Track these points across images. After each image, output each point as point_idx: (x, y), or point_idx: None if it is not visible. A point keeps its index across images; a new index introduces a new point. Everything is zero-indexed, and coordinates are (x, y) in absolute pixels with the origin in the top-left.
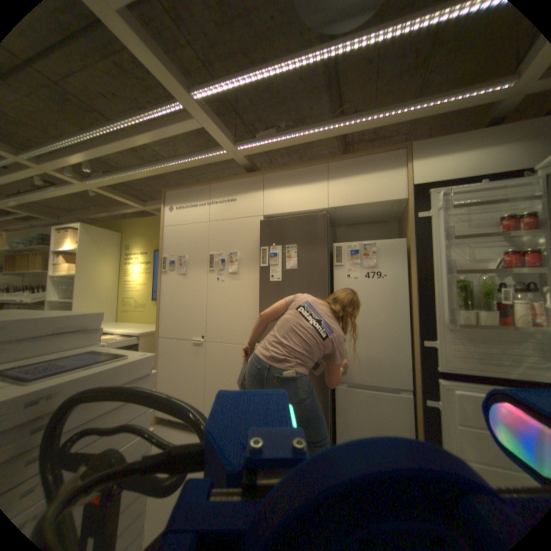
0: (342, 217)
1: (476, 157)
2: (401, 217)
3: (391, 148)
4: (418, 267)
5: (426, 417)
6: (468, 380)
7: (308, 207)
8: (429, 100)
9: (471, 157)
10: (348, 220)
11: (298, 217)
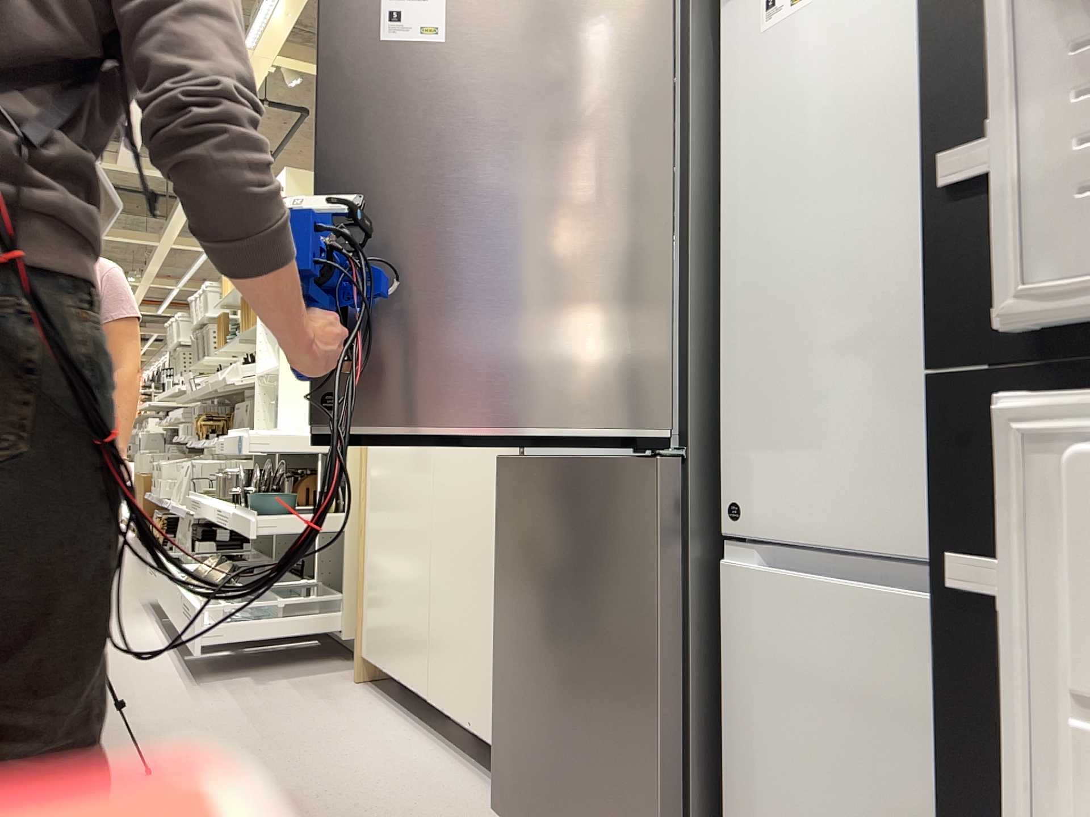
0: None
1: None
2: None
3: None
4: None
5: None
6: None
7: None
8: None
9: None
10: None
11: None
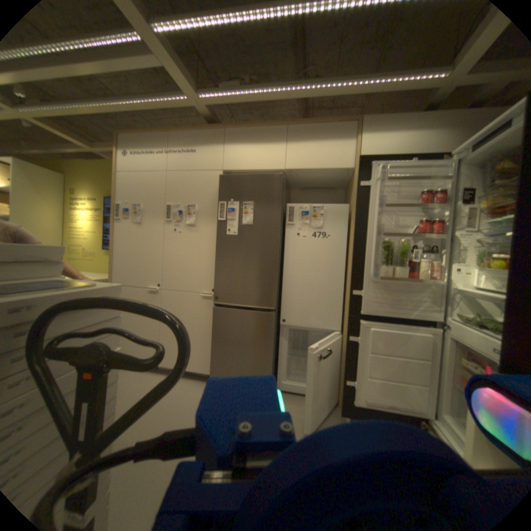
0: (297, 180)
1: (412, 137)
2: (348, 185)
3: (345, 119)
4: (355, 230)
5: (348, 350)
6: (381, 321)
7: (266, 167)
8: (381, 77)
9: (408, 137)
10: (302, 184)
11: (257, 176)
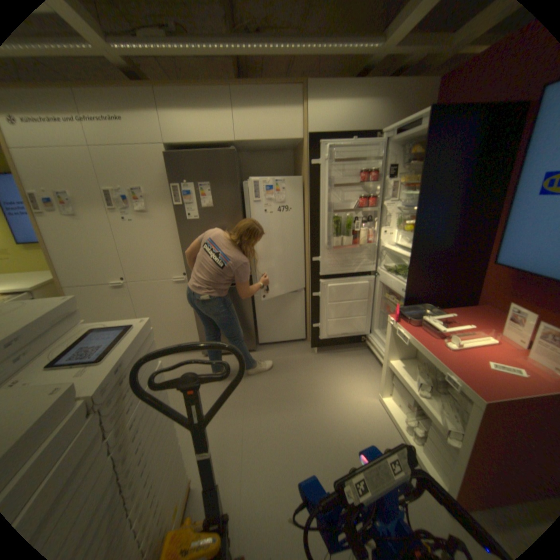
0: (247, 147)
1: (353, 106)
2: (297, 150)
3: (291, 82)
4: (310, 203)
5: (311, 302)
6: (334, 278)
7: (215, 139)
8: (325, 43)
9: (350, 106)
10: (251, 149)
11: (208, 152)
